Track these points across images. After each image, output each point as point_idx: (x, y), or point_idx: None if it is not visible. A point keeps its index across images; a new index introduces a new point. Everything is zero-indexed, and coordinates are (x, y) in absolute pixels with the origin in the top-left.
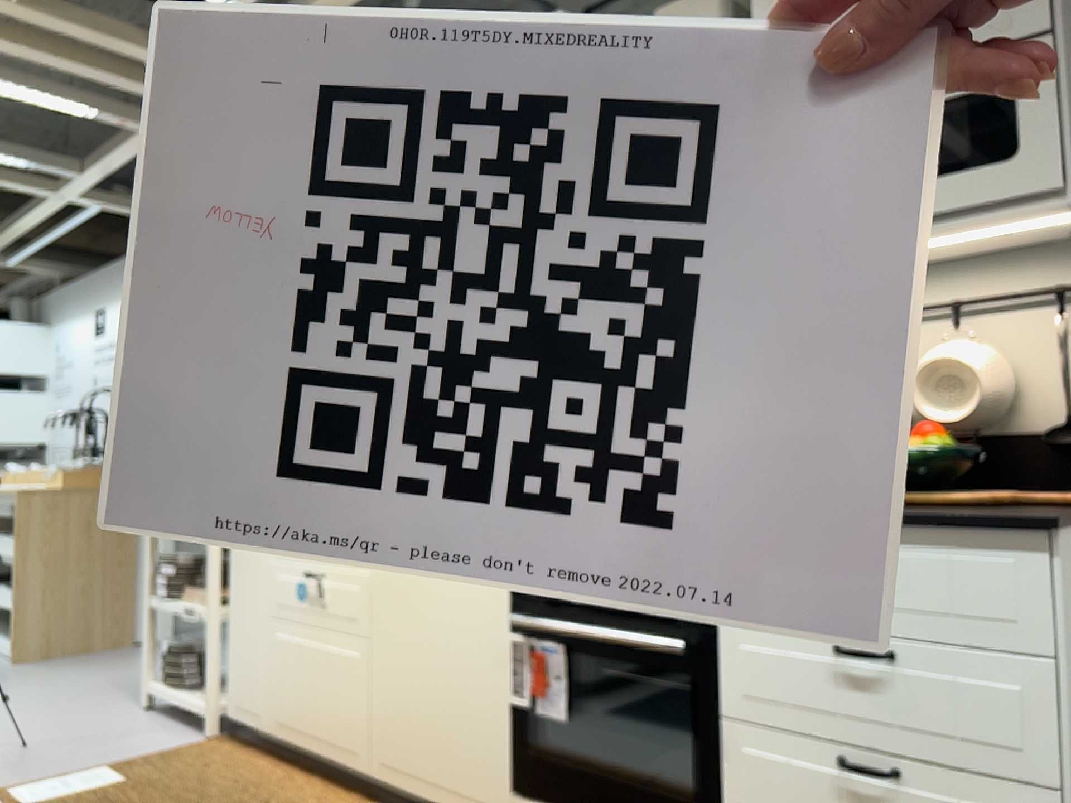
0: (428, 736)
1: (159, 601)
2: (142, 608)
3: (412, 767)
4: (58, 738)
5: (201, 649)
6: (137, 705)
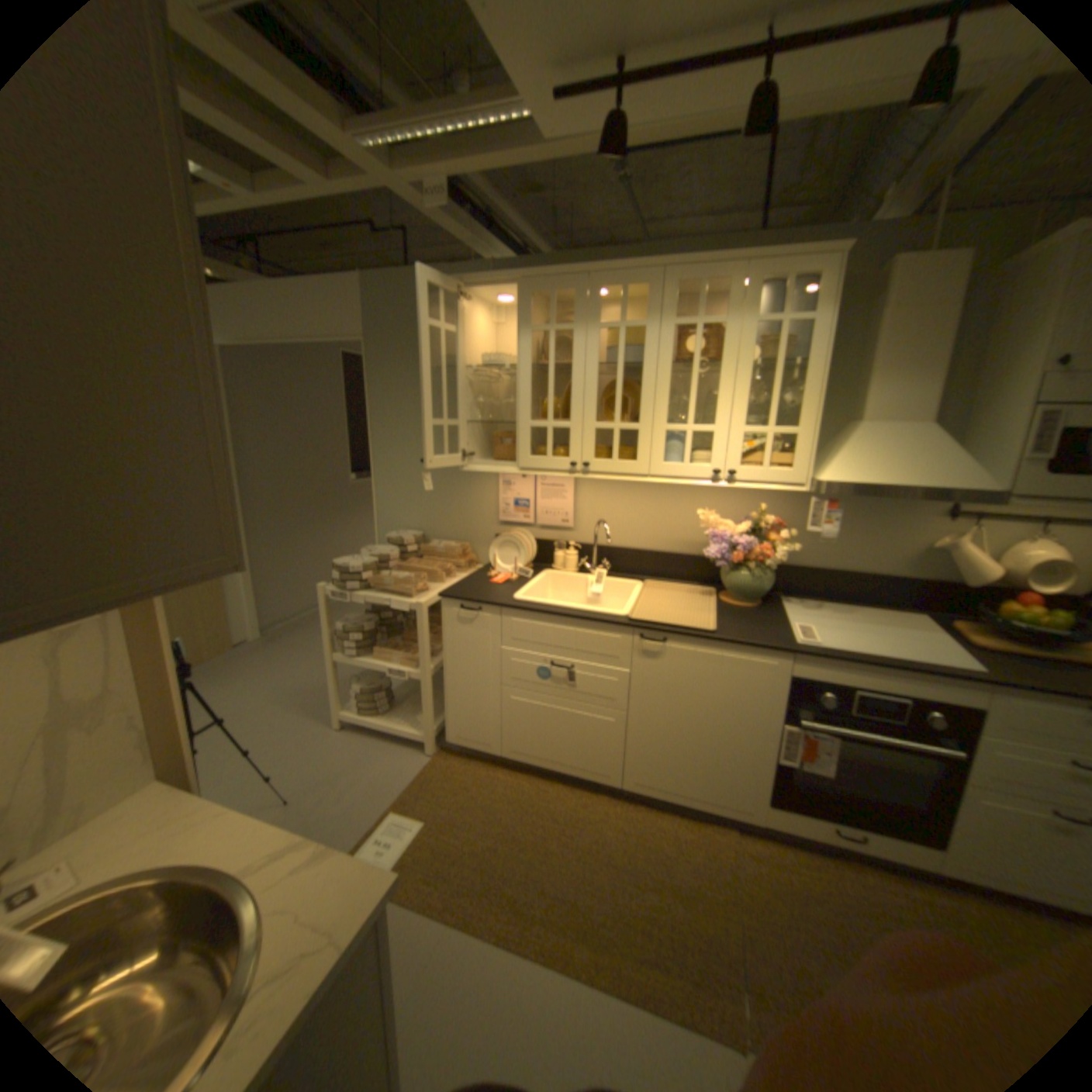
0: (695, 778)
1: (352, 663)
2: (330, 666)
3: (676, 793)
4: (309, 788)
5: (391, 690)
6: (329, 730)
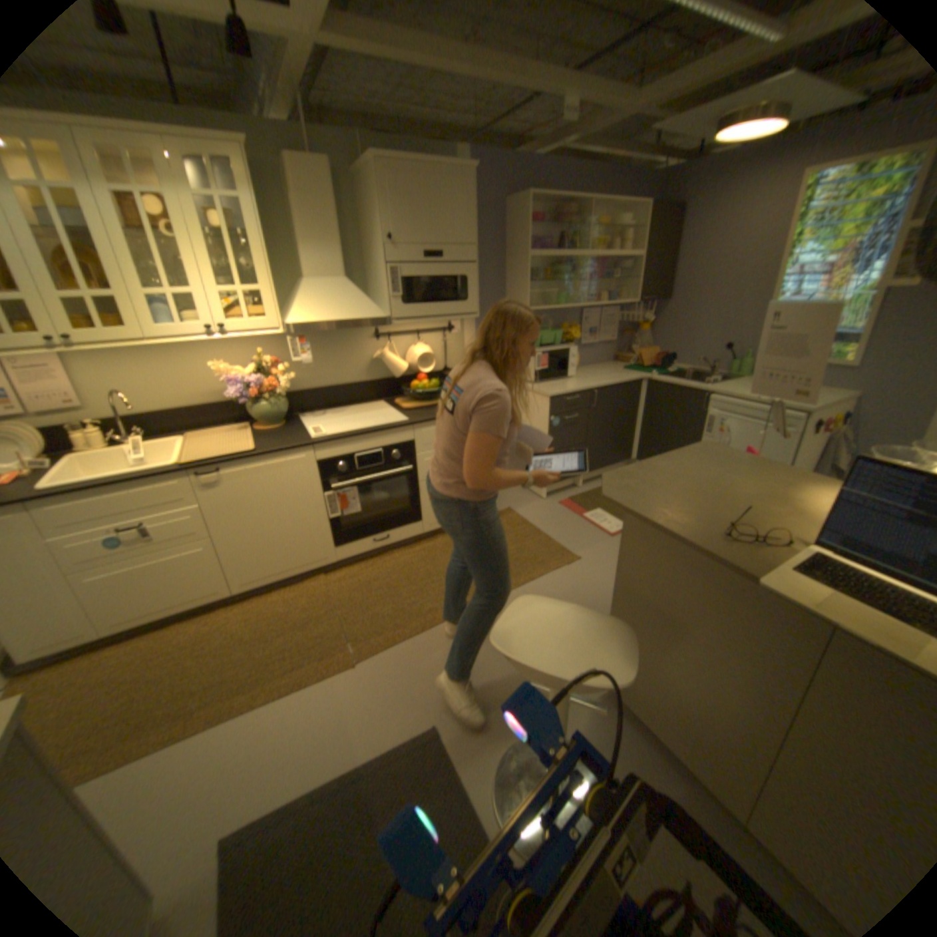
0: (277, 557)
1: None
2: None
3: (268, 575)
4: None
5: None
6: None
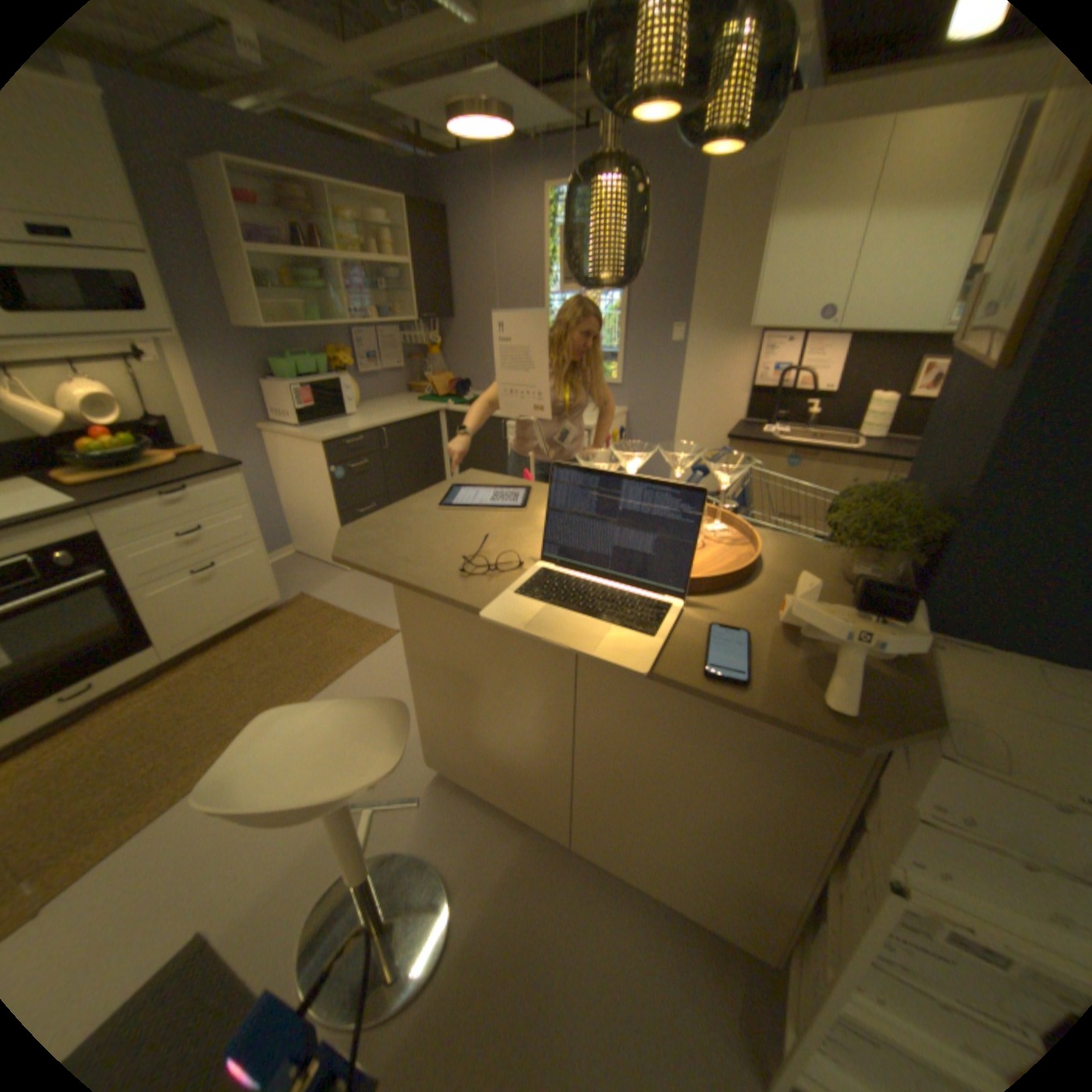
0: None
1: None
2: None
3: None
4: None
5: None
6: None
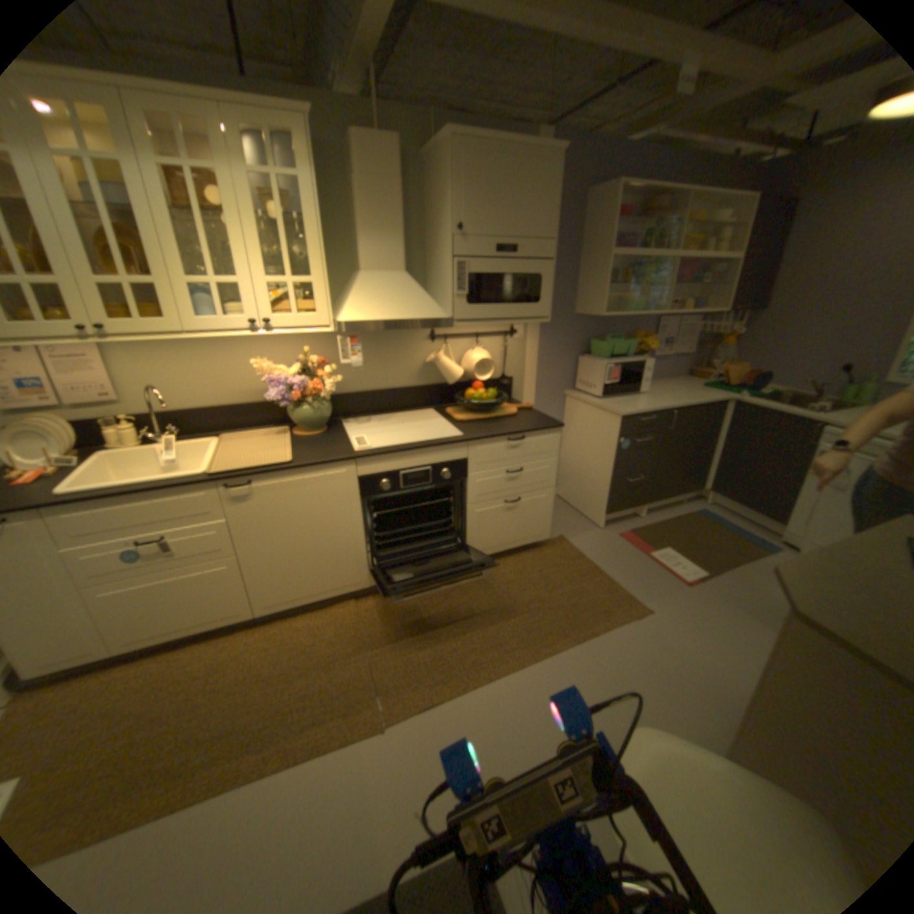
0: (308, 578)
1: None
2: None
3: (296, 596)
4: None
5: None
6: None
